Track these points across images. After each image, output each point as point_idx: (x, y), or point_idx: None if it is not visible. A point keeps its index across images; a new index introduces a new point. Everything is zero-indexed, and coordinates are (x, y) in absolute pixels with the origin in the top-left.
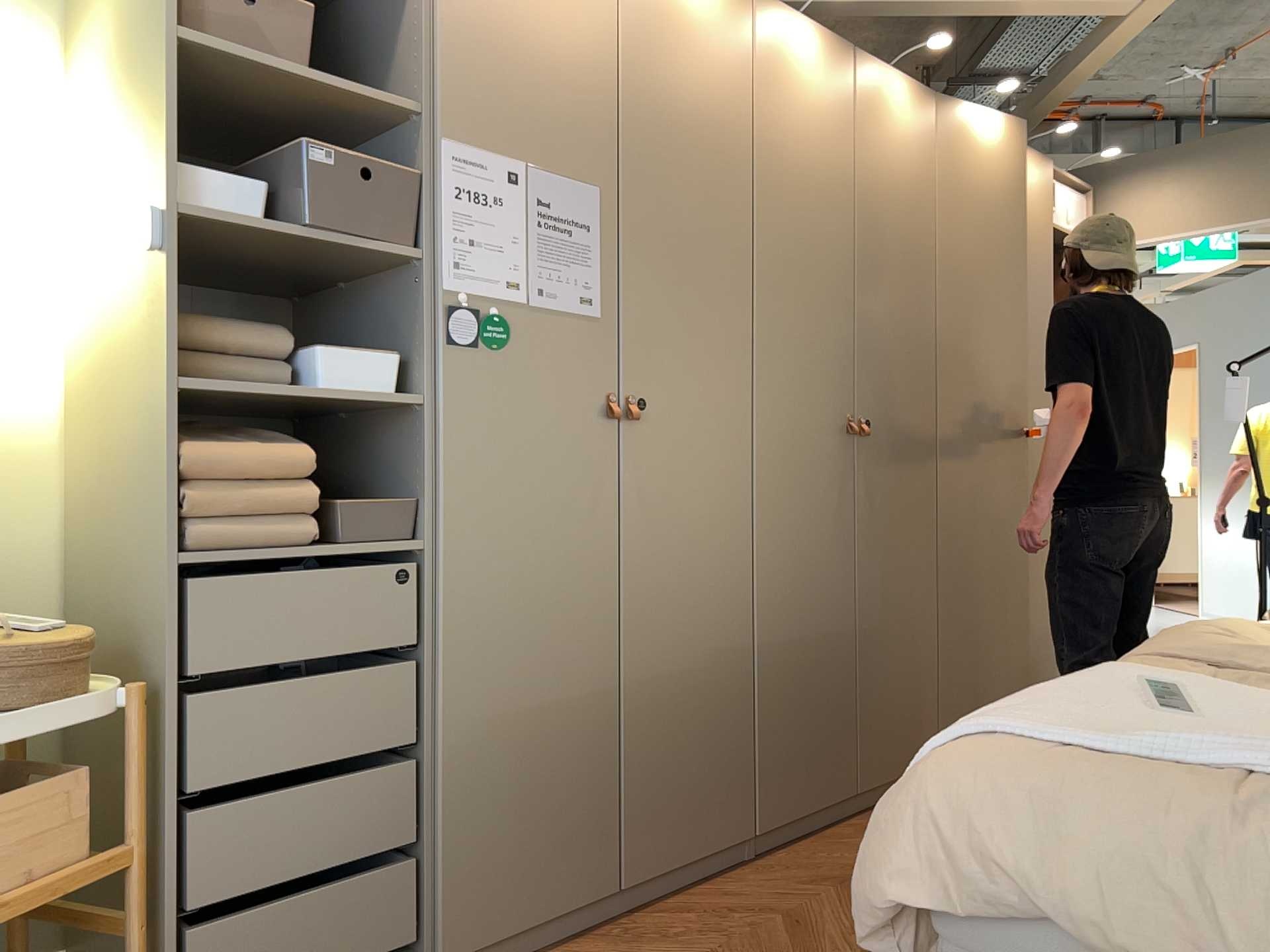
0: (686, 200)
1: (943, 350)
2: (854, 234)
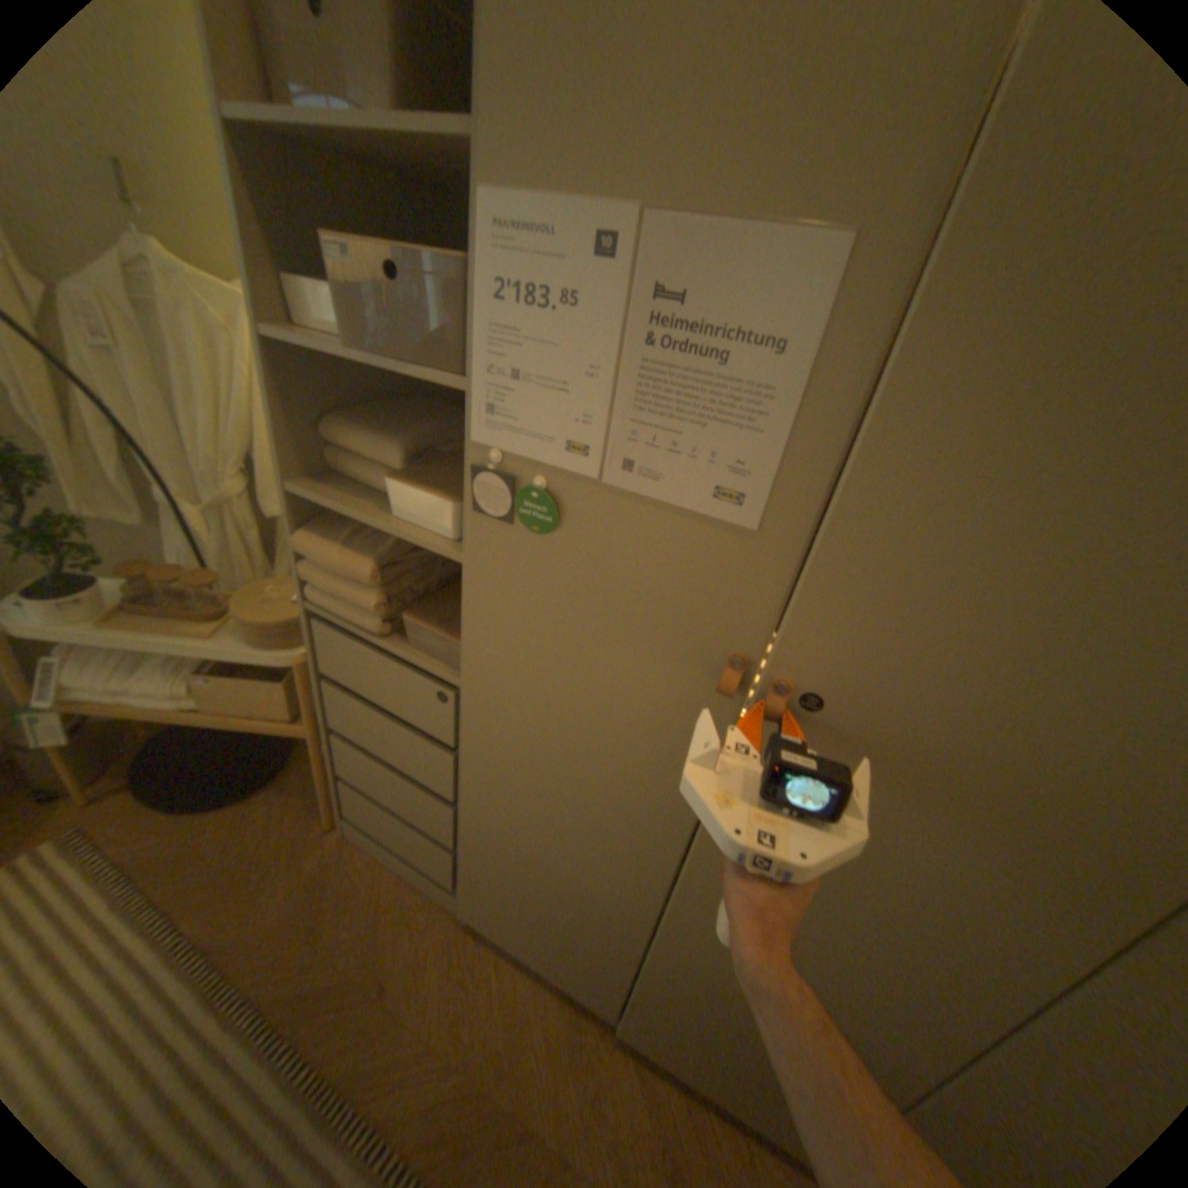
0: None
1: None
2: None
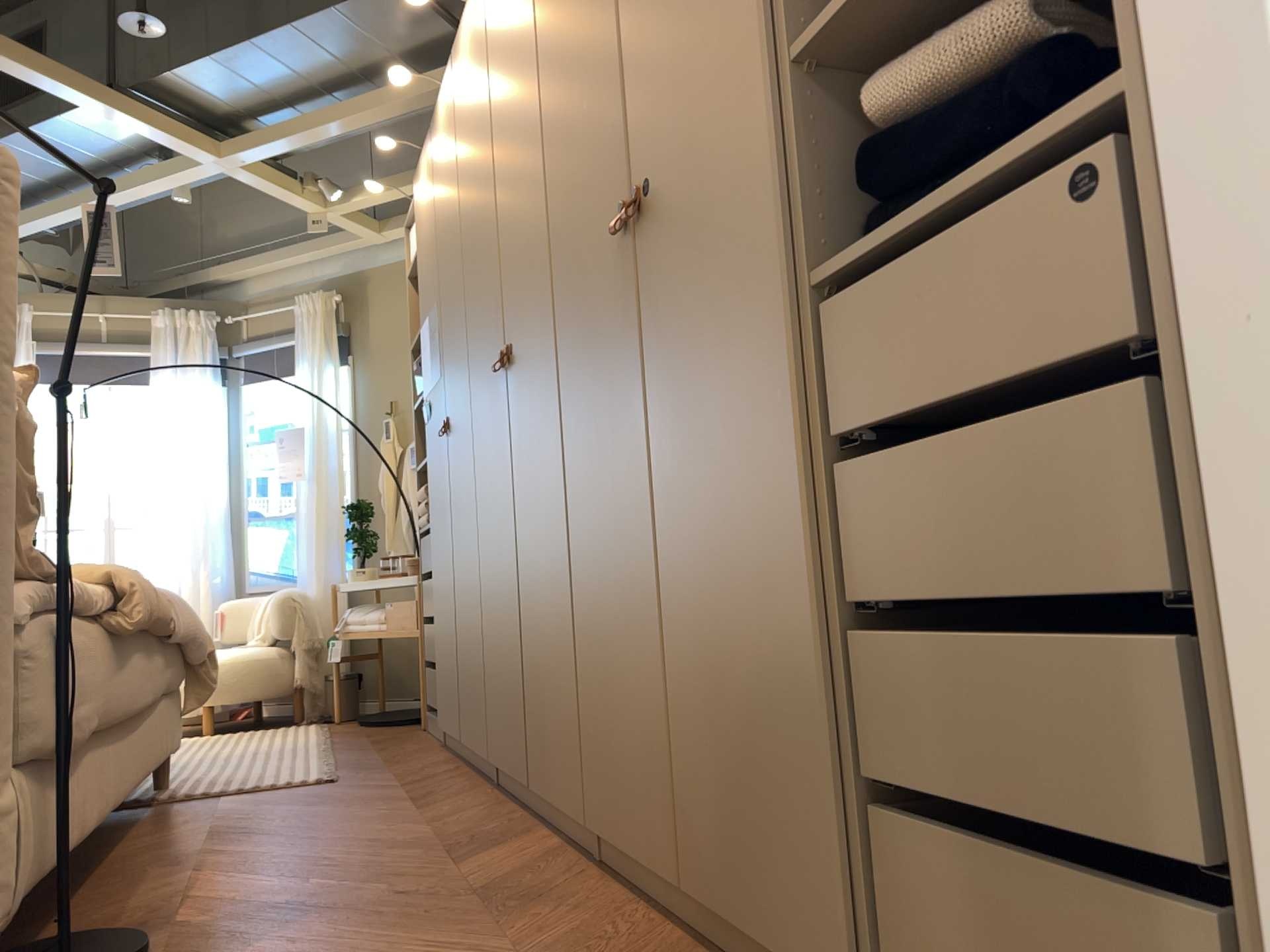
0: (454, 272)
1: (552, 185)
2: (495, 167)
